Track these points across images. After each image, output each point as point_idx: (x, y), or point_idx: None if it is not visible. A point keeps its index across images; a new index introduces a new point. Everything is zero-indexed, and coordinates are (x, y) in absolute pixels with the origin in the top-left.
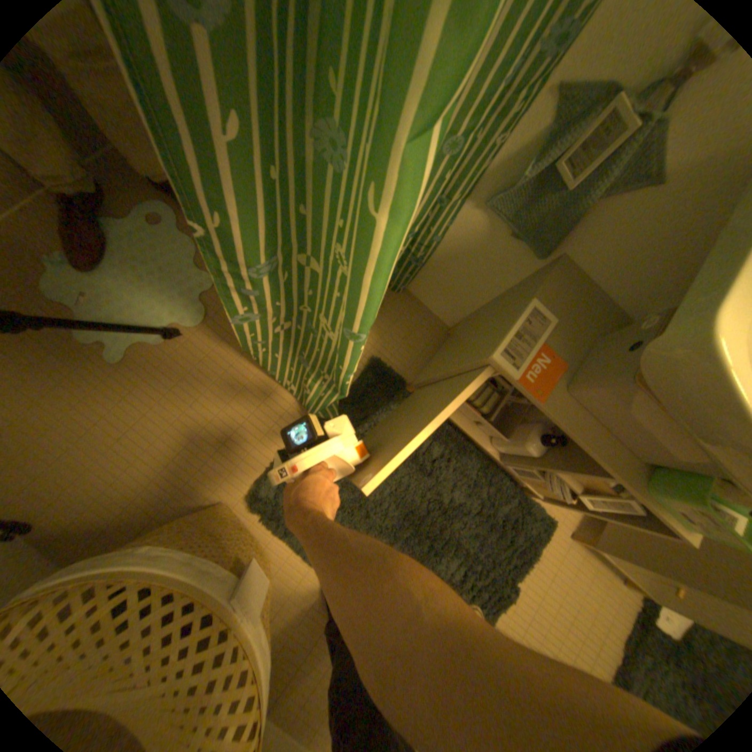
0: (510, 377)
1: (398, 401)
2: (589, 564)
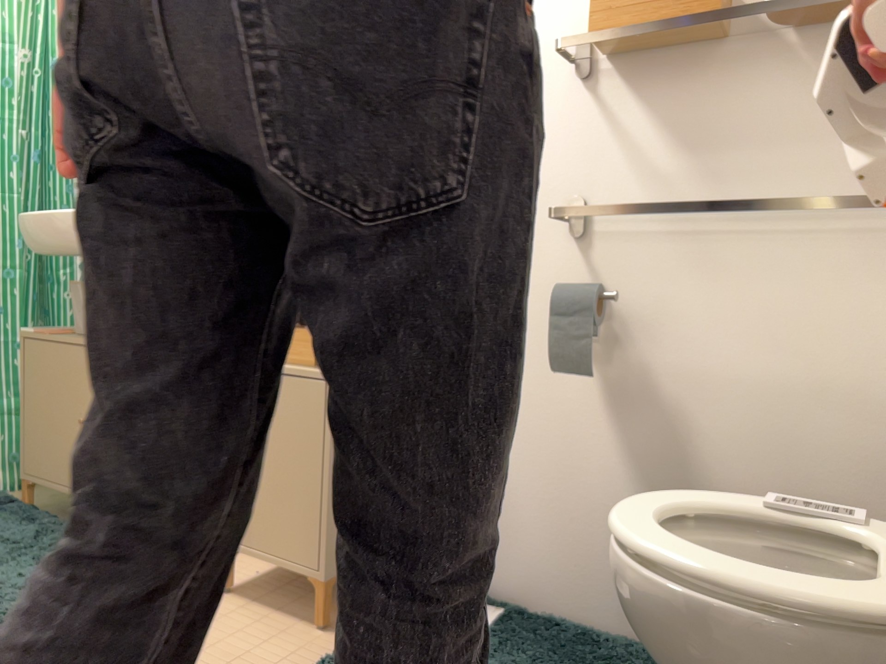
0: (31, 335)
1: (3, 507)
2: (241, 610)
